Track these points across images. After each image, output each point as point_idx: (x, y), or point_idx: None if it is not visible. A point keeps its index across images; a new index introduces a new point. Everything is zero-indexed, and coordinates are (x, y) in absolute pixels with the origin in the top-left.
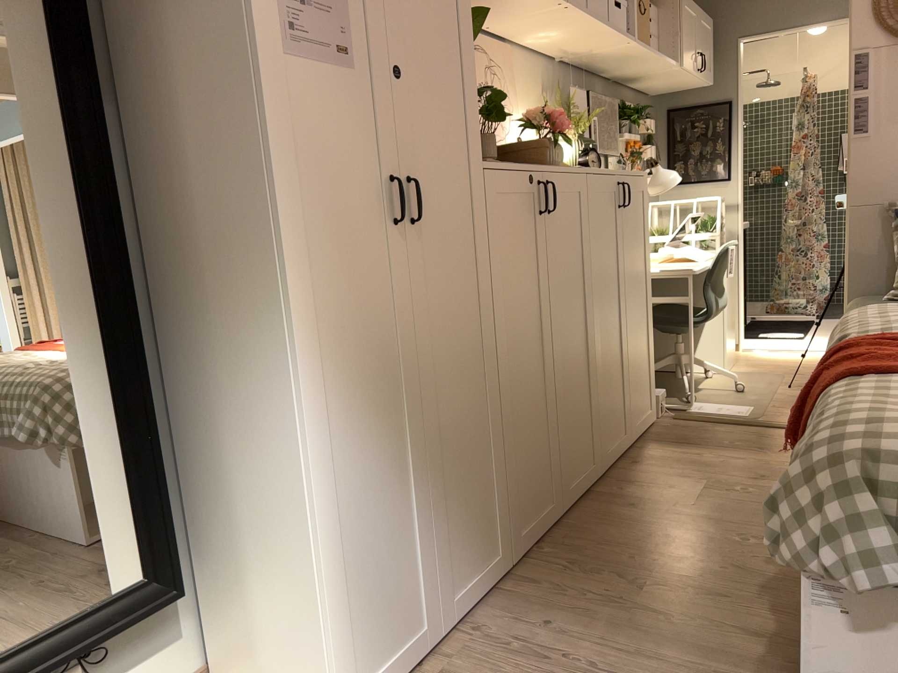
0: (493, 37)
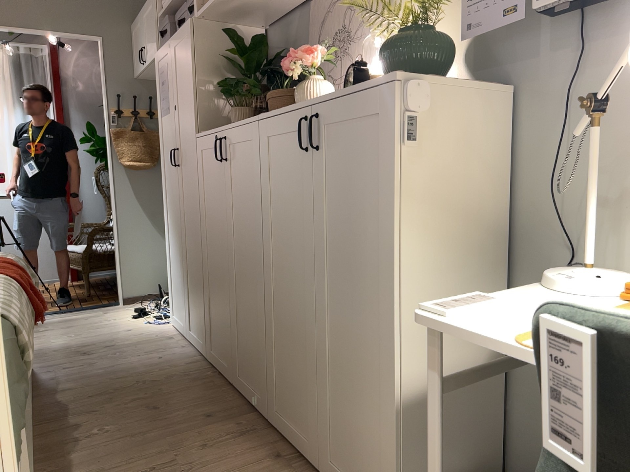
0: None
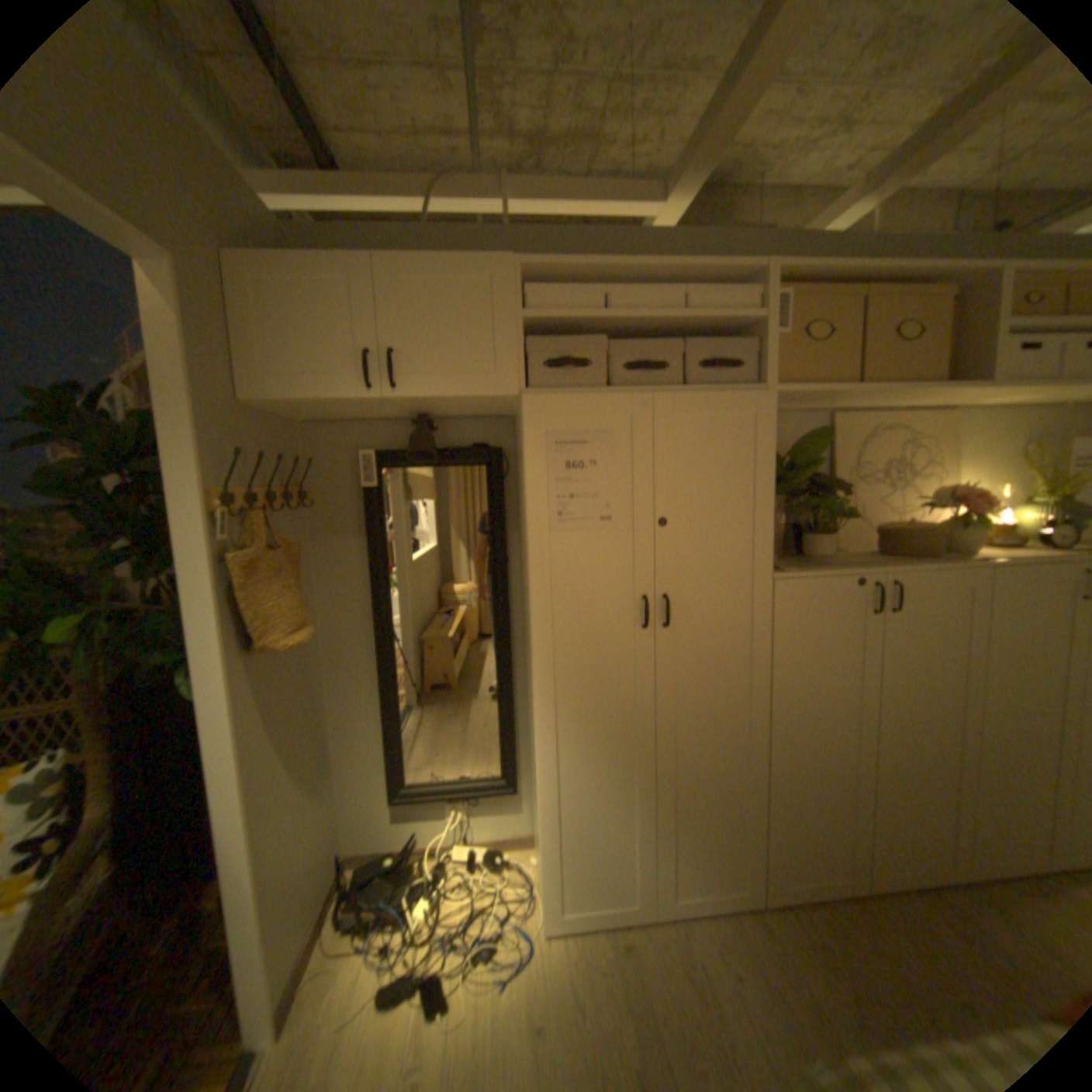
0: (931, 410)
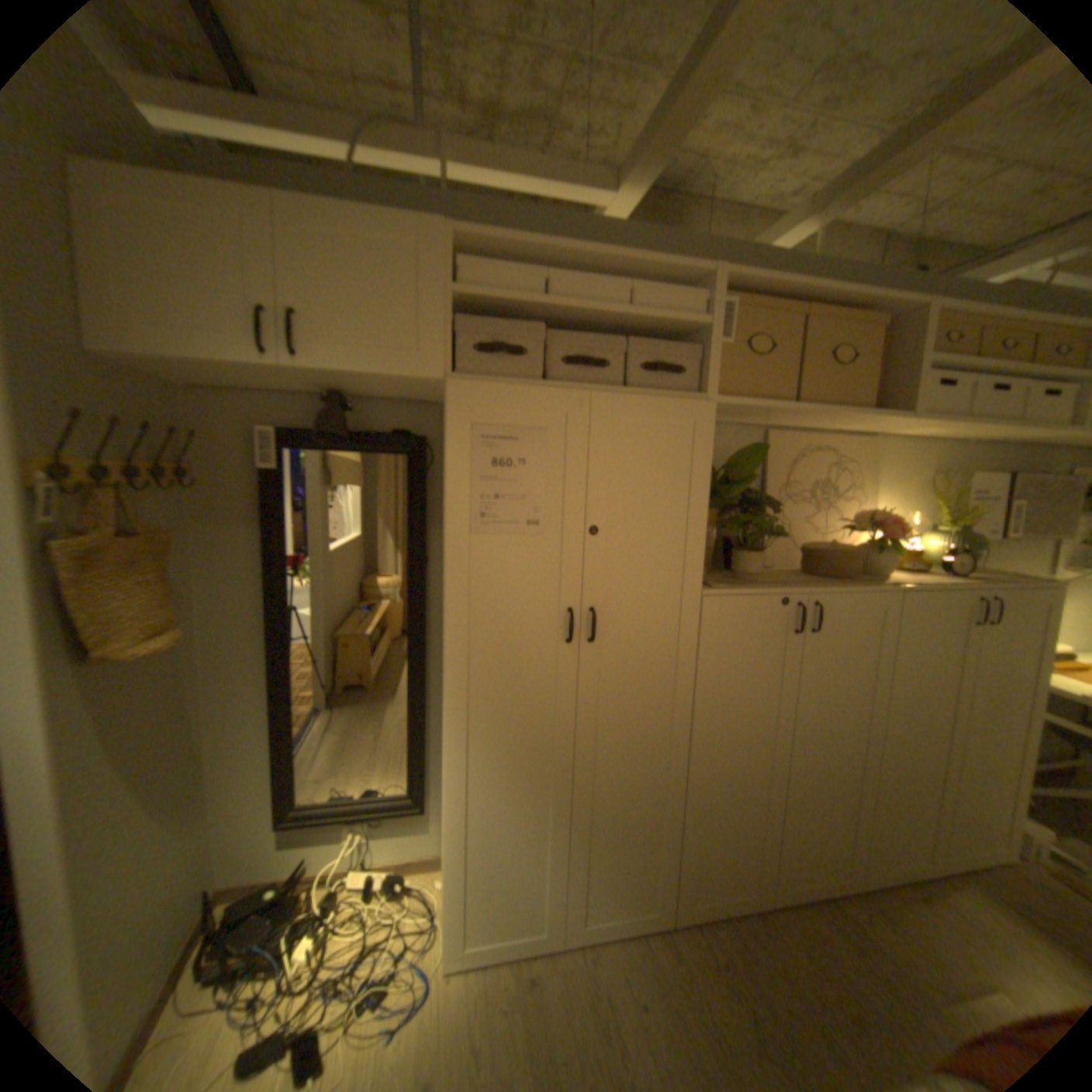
0: (856, 434)
